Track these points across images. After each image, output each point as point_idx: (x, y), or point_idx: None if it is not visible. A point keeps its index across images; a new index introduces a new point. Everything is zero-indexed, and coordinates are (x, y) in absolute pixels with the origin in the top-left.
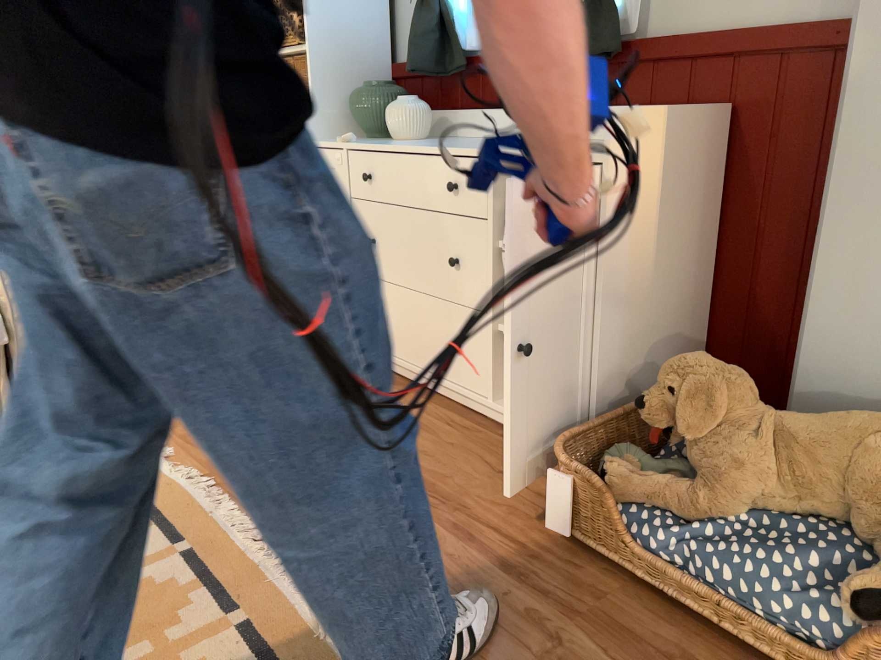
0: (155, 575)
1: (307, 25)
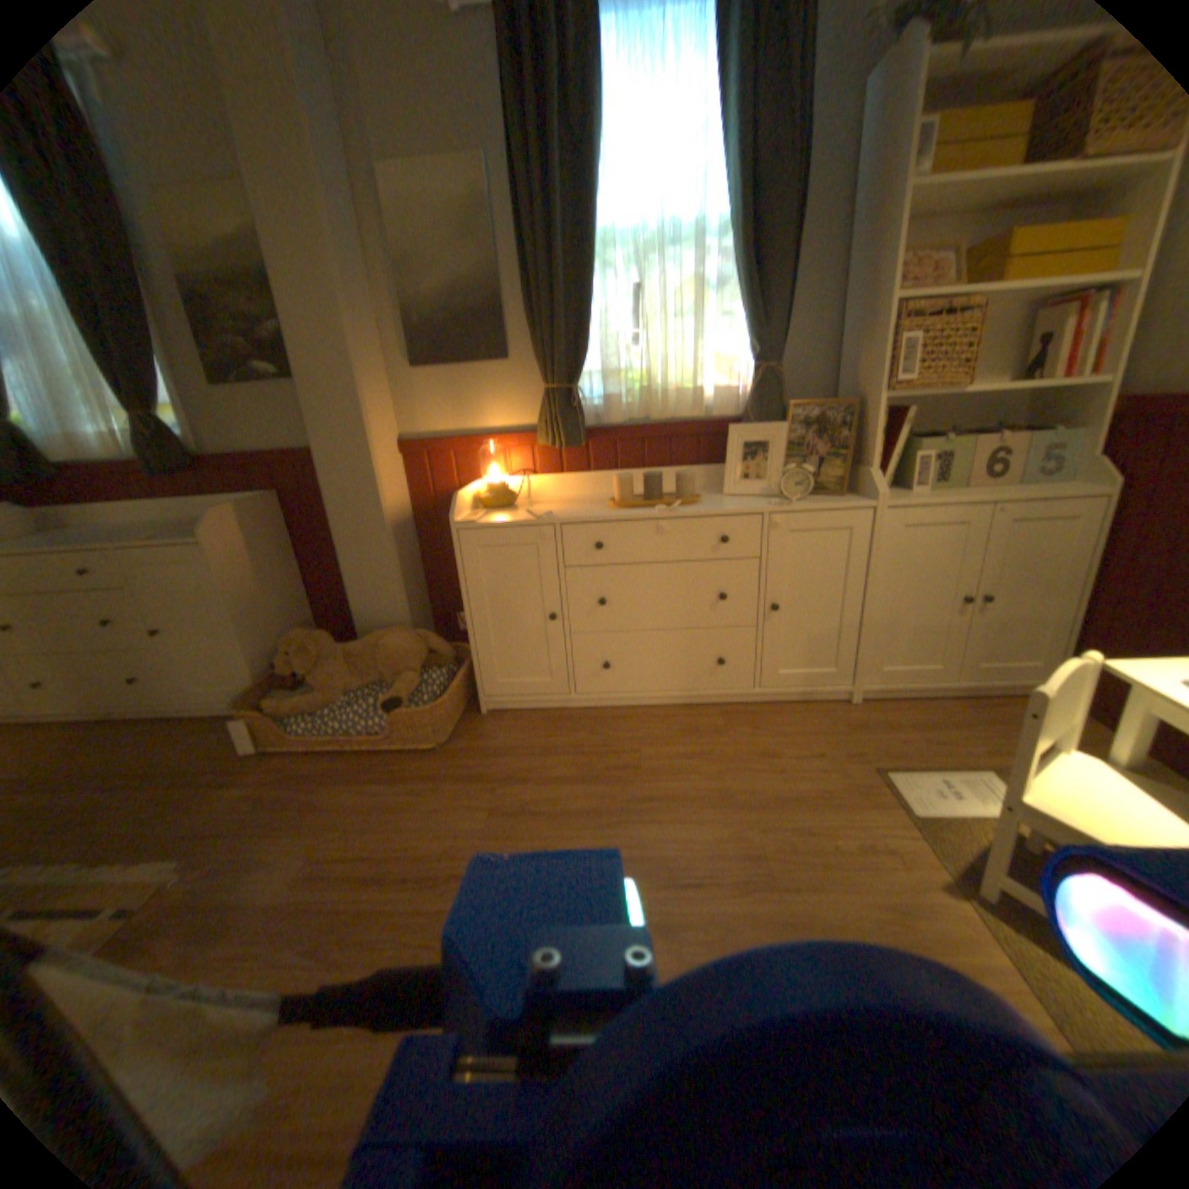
0: None
1: None
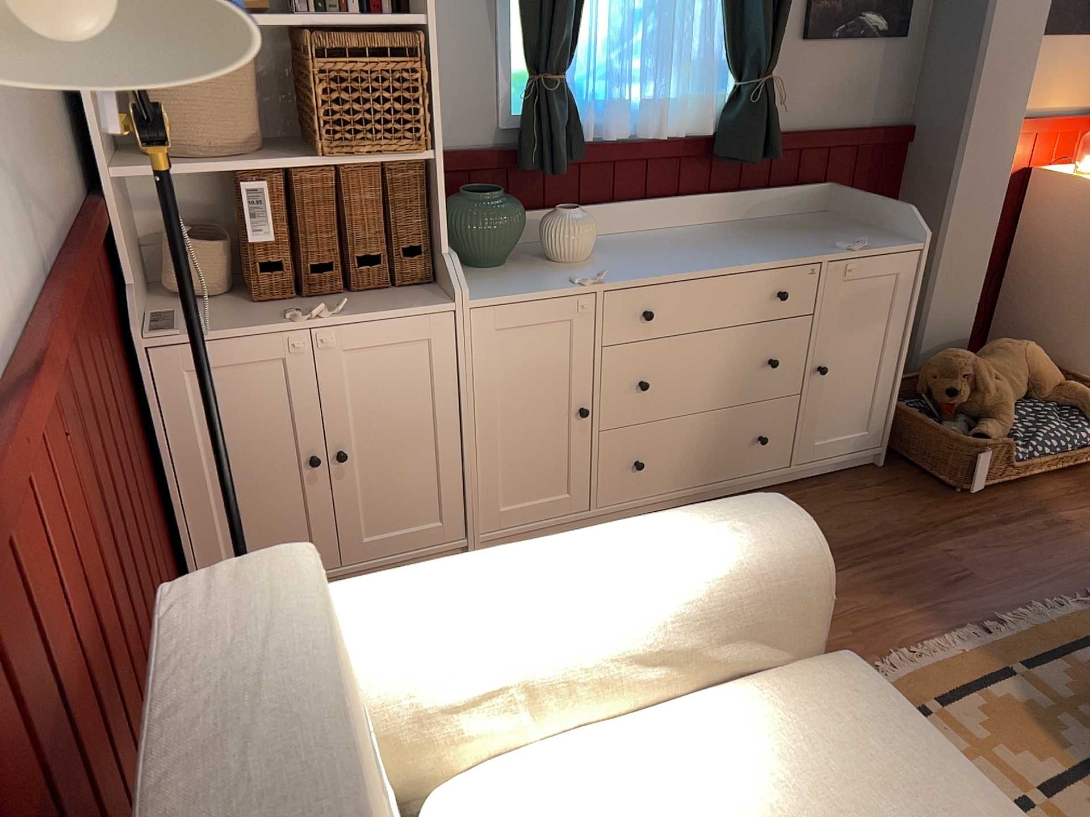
0: (1062, 686)
1: (436, 121)
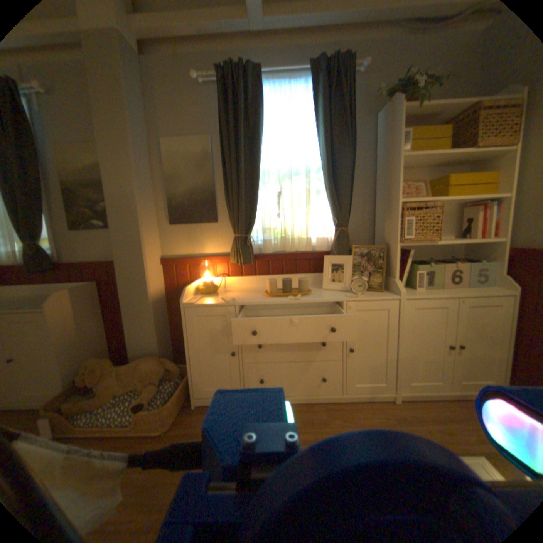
0: None
1: None
